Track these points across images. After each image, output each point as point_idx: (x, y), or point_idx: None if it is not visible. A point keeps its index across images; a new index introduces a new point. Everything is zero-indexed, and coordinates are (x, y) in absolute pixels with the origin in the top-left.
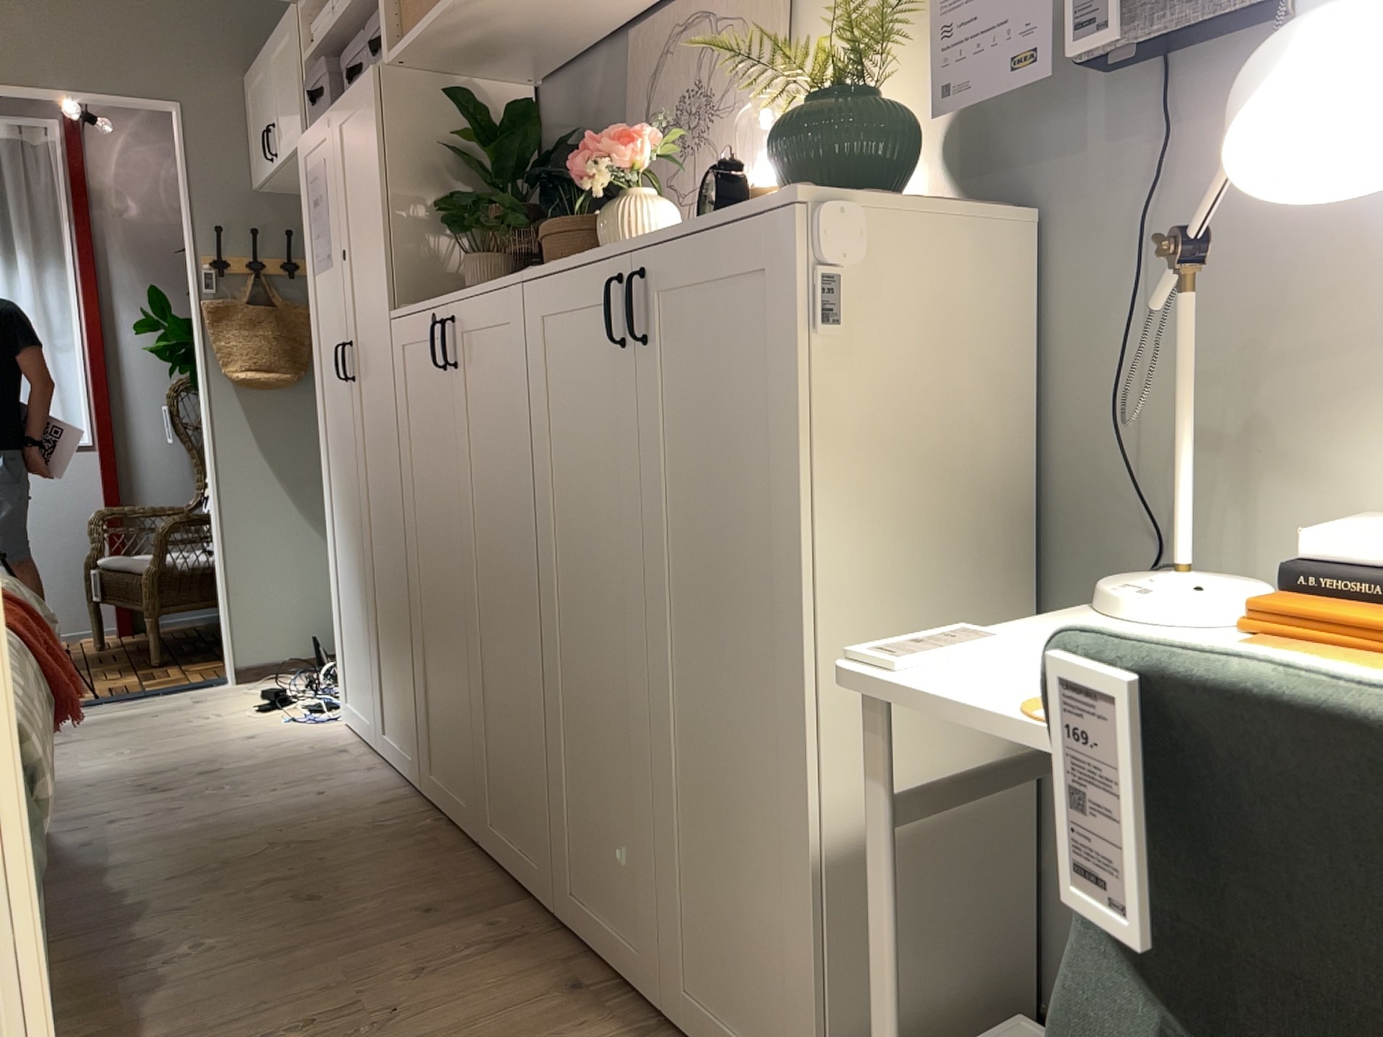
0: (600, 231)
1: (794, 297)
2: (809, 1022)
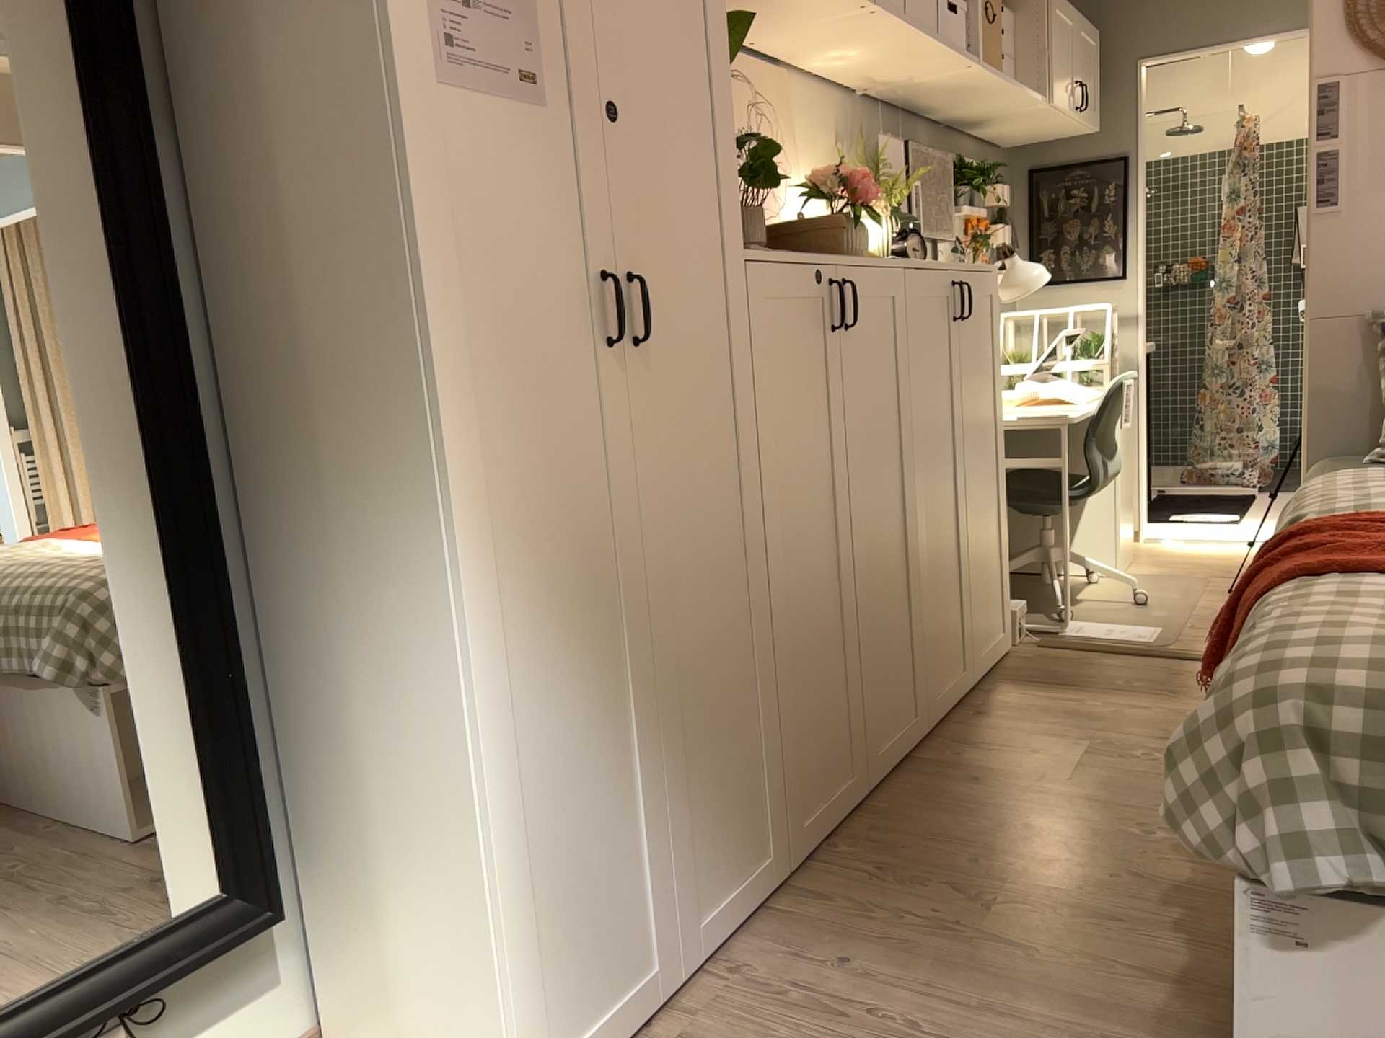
0: (848, 235)
1: (998, 306)
2: (1009, 590)
